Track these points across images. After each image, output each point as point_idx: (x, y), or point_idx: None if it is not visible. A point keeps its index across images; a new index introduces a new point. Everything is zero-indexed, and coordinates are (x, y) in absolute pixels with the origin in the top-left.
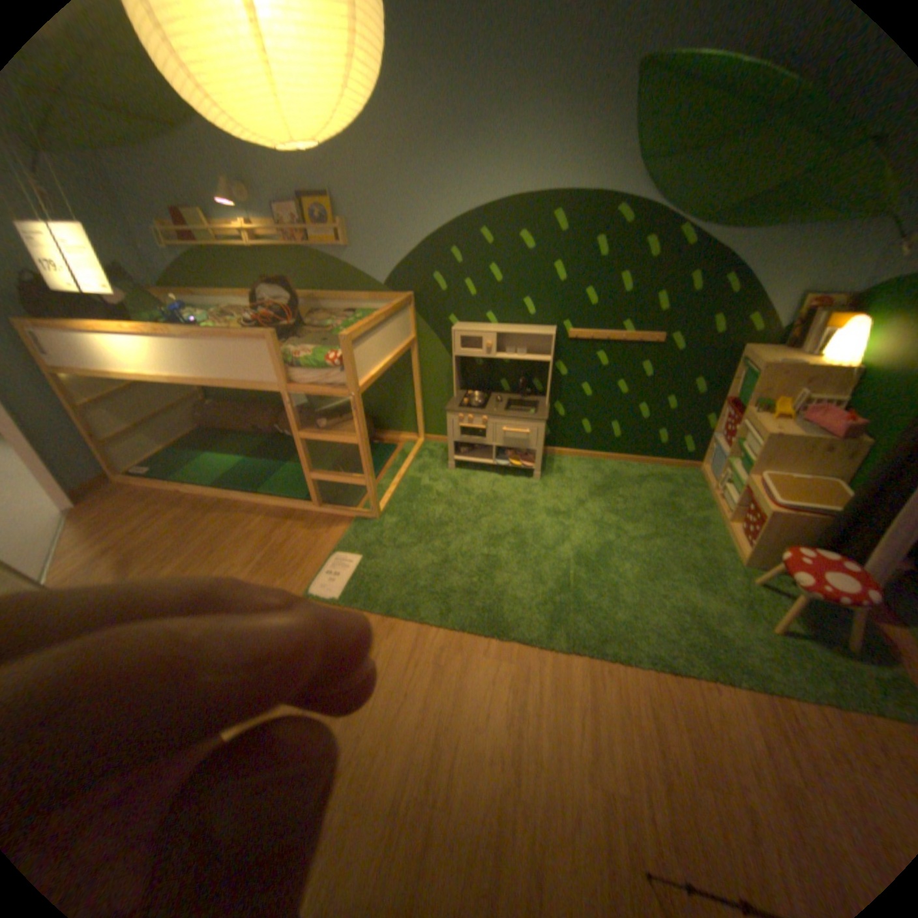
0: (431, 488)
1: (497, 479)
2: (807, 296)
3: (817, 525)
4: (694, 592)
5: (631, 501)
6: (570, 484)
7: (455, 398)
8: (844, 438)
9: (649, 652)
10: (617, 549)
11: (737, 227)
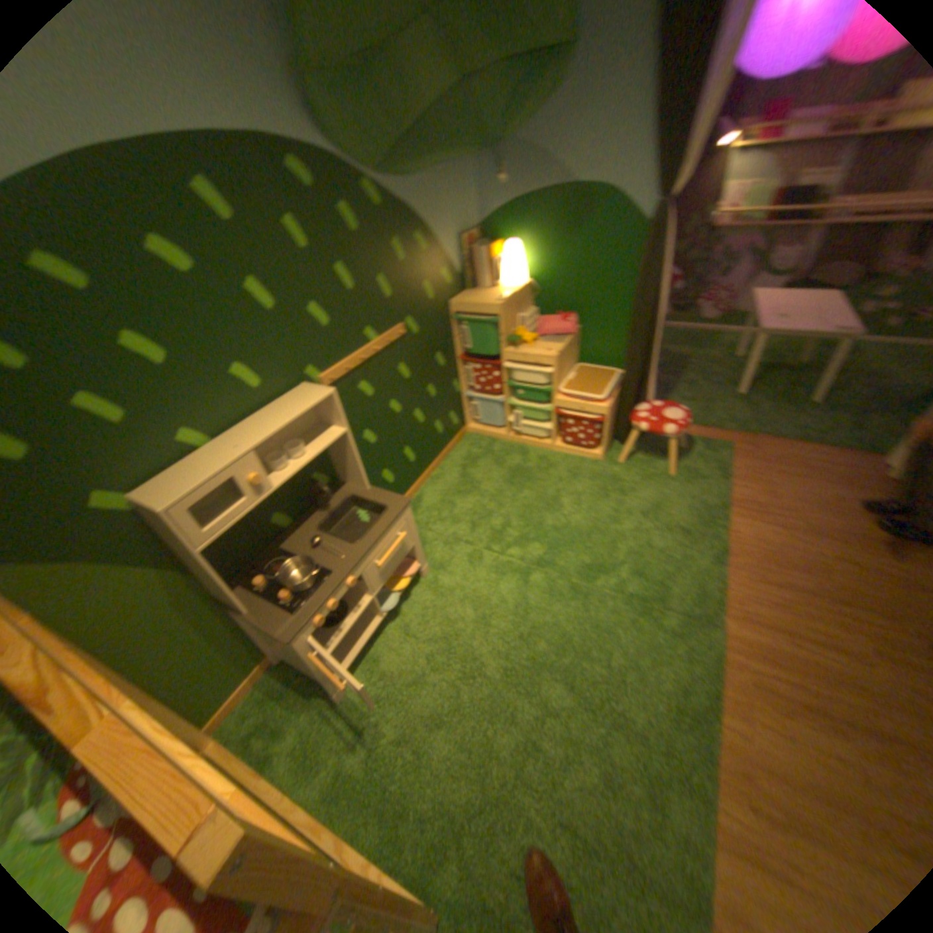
0: (373, 753)
1: (399, 624)
2: (464, 237)
3: (617, 396)
4: (630, 502)
5: (497, 497)
6: (445, 539)
7: (250, 608)
8: (577, 332)
9: (706, 562)
10: (569, 535)
11: (404, 174)
